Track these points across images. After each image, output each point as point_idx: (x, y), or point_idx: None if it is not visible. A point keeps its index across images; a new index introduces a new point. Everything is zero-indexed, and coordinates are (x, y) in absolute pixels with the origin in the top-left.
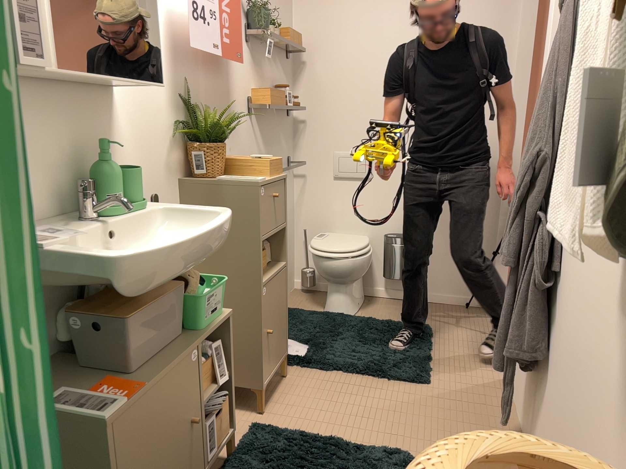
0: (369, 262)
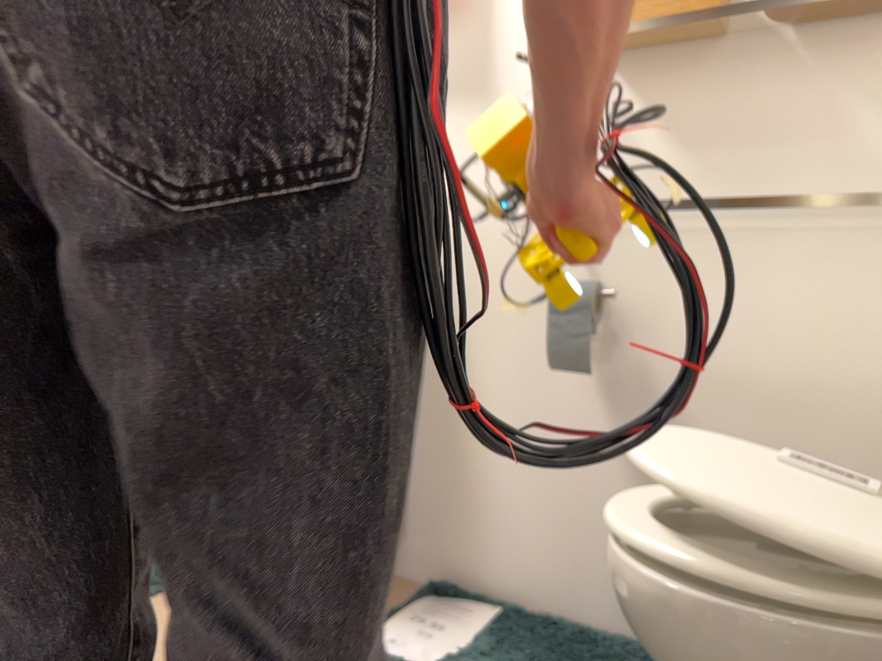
0: (687, 619)
